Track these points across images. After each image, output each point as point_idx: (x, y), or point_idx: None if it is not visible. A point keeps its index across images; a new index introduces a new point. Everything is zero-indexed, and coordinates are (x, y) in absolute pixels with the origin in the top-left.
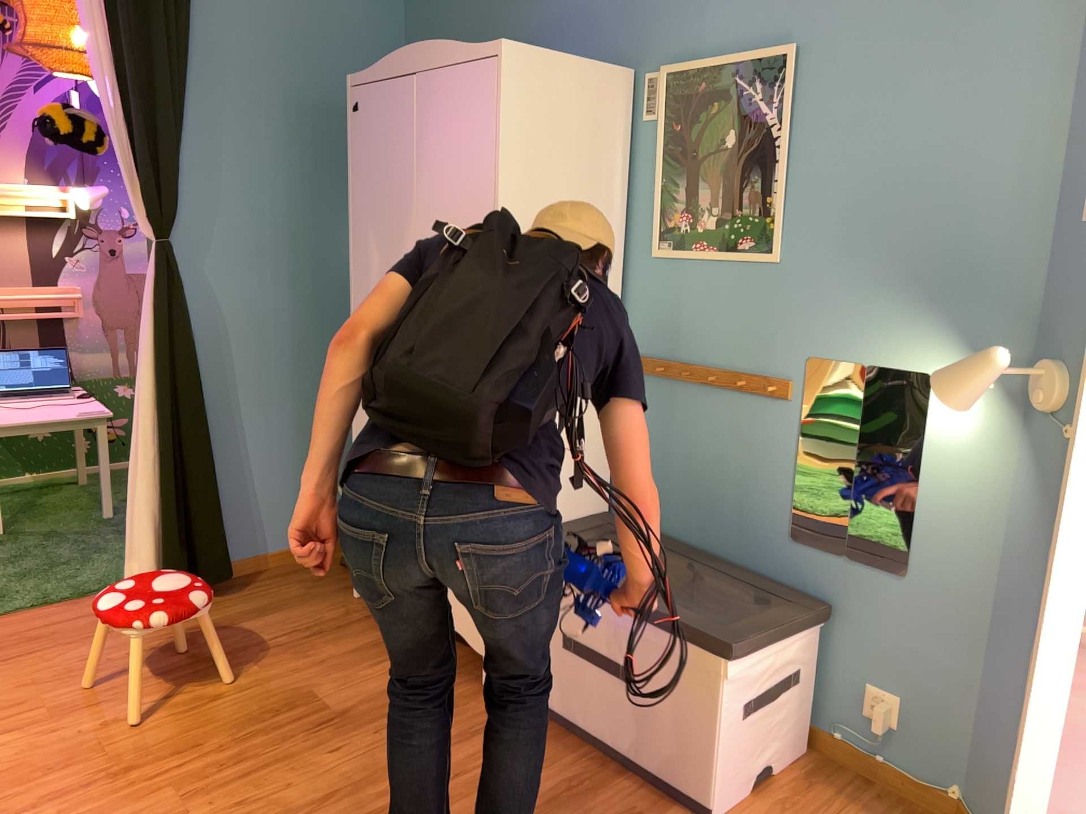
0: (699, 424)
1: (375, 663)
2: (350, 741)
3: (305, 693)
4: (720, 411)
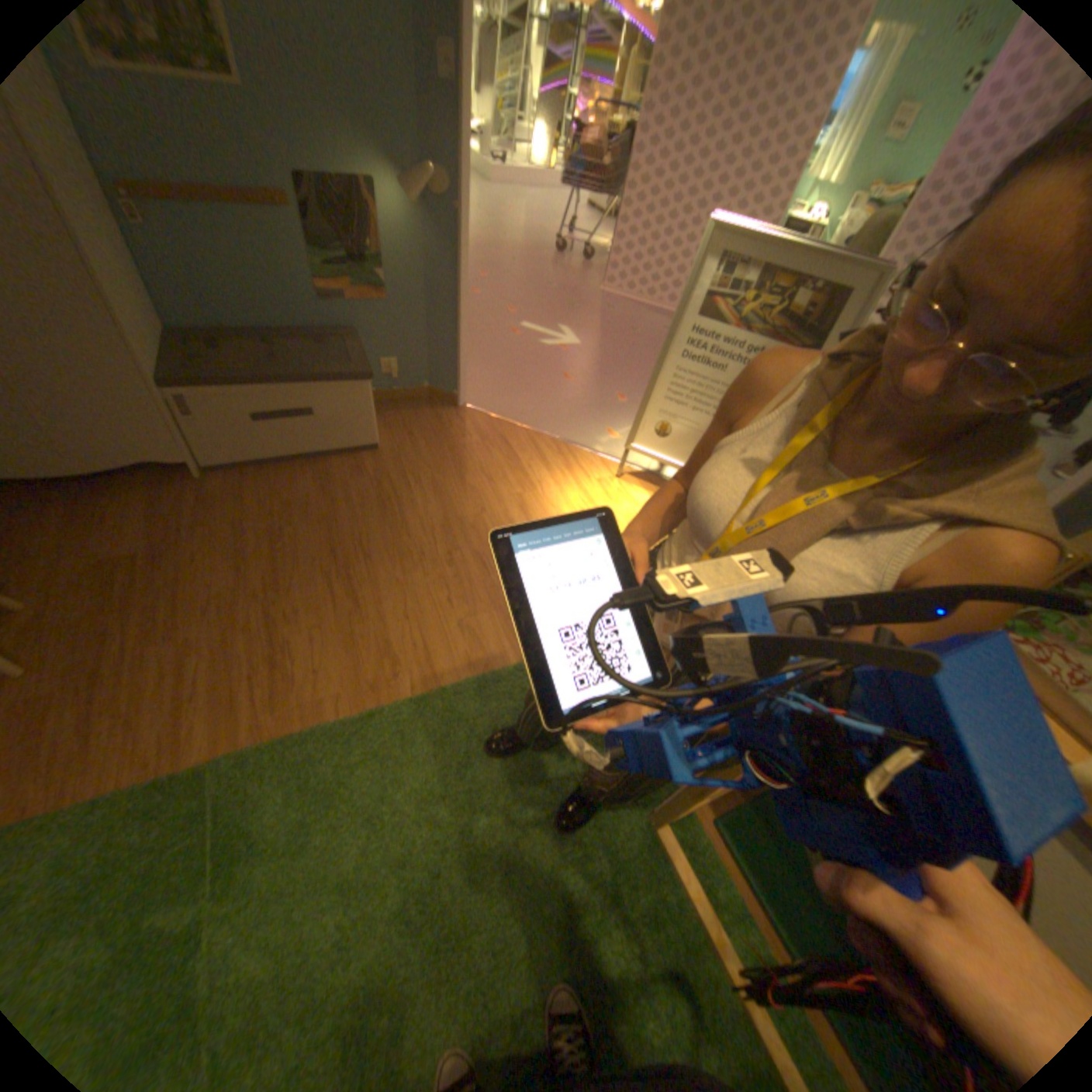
0: (218, 236)
1: (100, 519)
2: (188, 550)
3: (98, 563)
4: (233, 223)
